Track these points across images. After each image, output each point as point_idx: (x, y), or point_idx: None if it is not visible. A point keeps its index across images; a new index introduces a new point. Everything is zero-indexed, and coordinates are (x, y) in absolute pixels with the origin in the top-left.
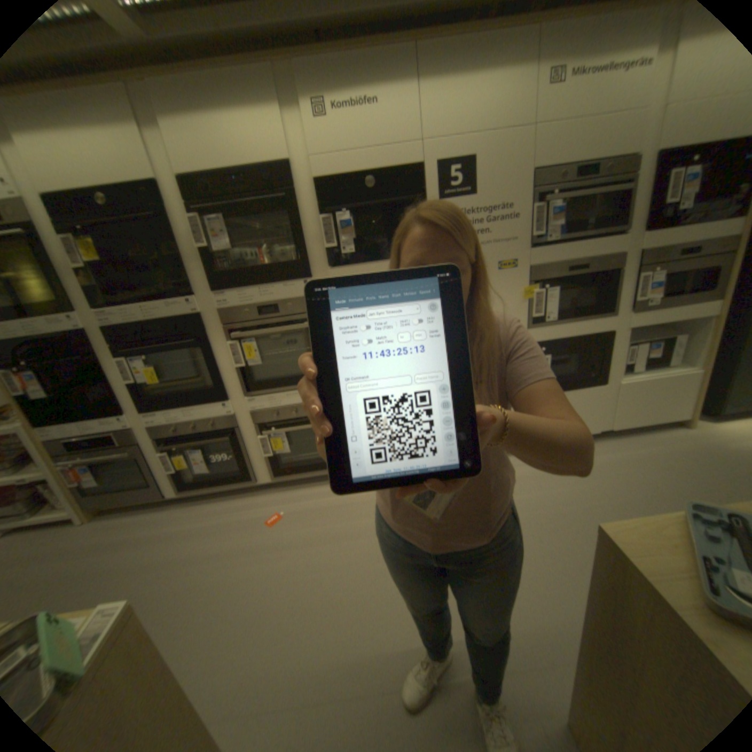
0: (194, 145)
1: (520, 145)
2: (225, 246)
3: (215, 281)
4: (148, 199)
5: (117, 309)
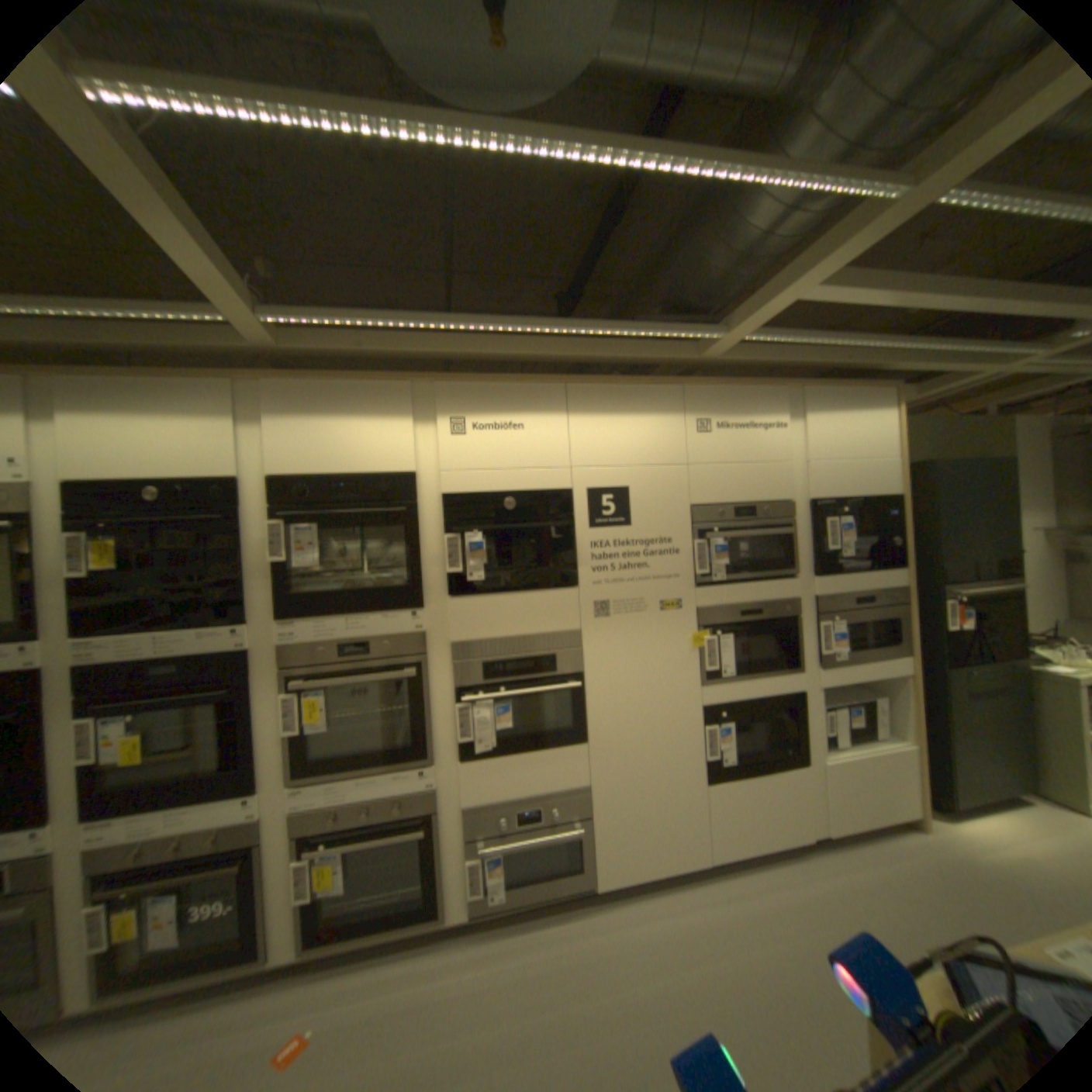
0: (302, 448)
1: (674, 482)
2: (310, 562)
3: (284, 607)
4: (221, 499)
5: (116, 640)
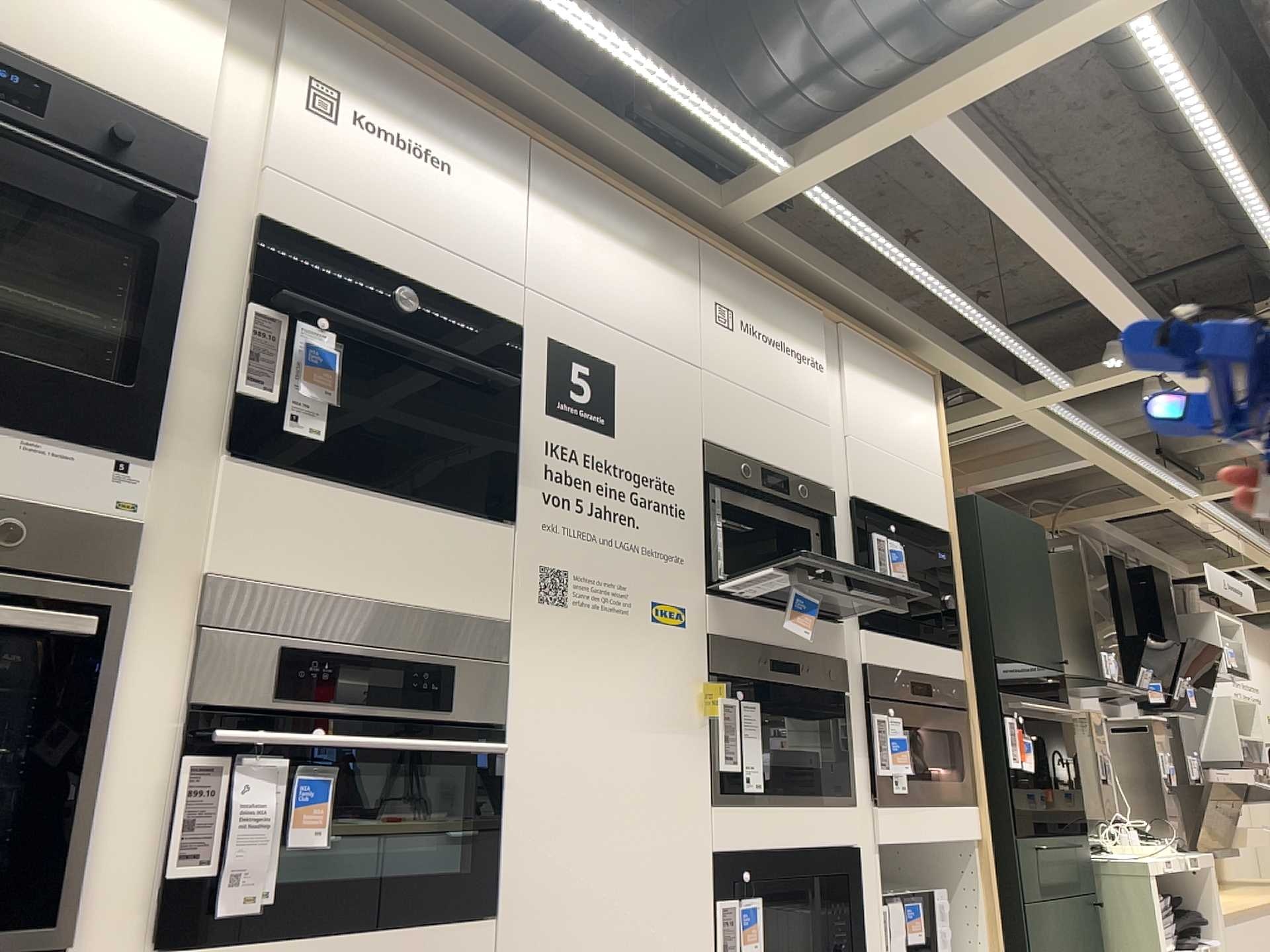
0: None
1: (679, 391)
2: None
3: None
4: None
5: None
